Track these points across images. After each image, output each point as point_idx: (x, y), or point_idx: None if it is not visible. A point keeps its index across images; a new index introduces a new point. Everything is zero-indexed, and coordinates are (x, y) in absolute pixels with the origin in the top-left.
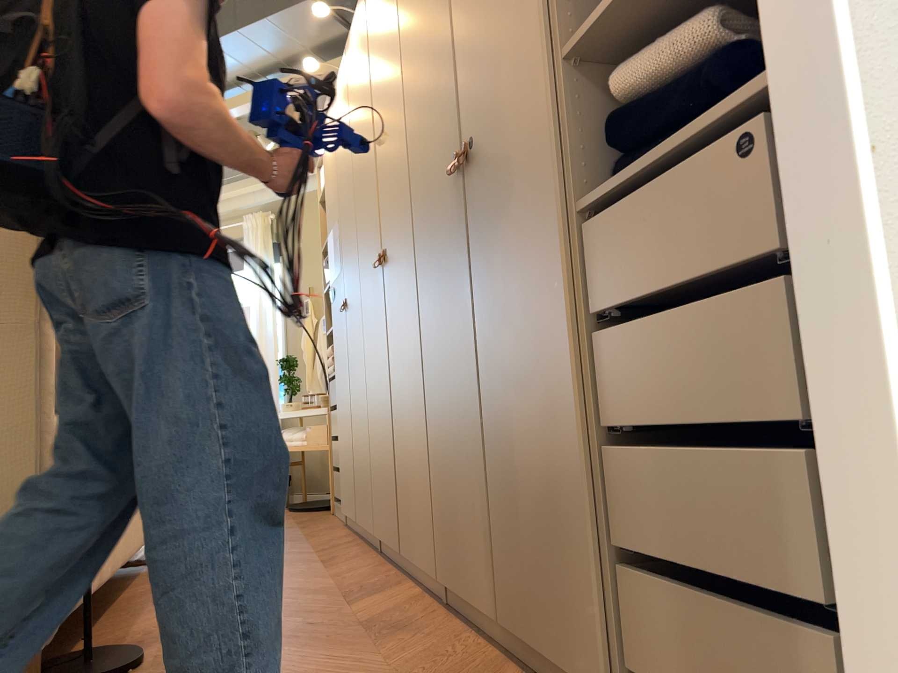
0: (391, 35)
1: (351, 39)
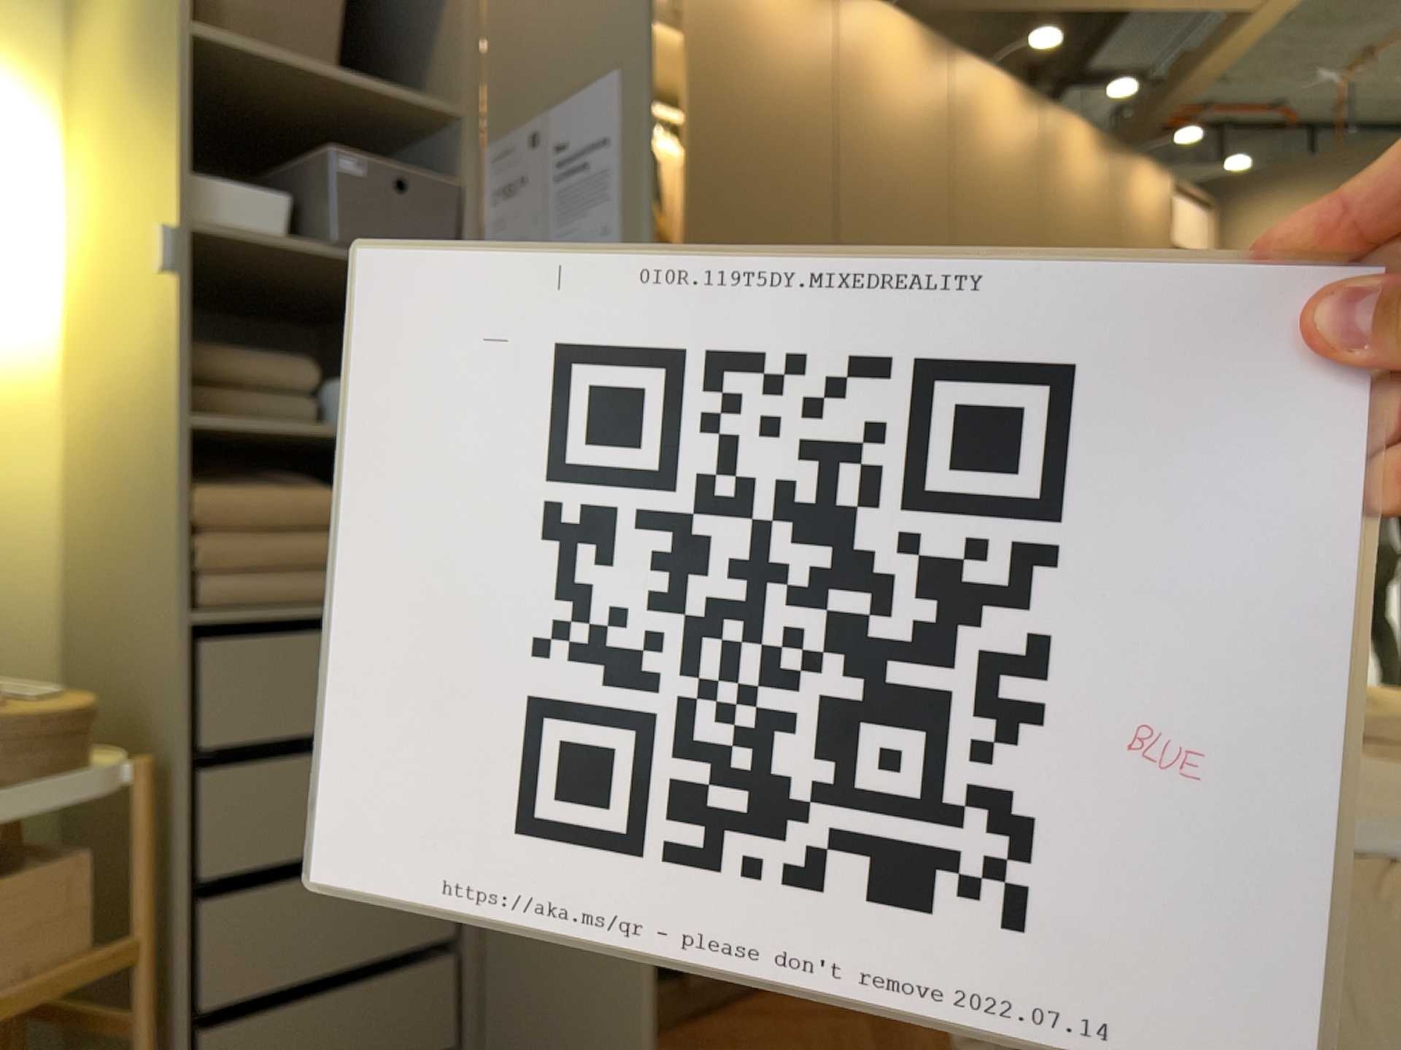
0: (1014, 224)
1: (869, 7)
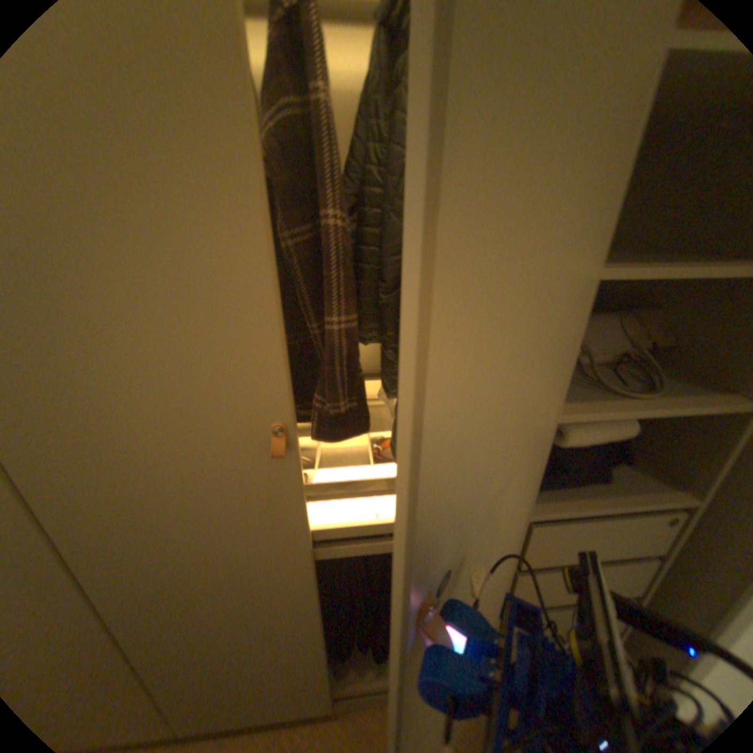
0: None
1: None
